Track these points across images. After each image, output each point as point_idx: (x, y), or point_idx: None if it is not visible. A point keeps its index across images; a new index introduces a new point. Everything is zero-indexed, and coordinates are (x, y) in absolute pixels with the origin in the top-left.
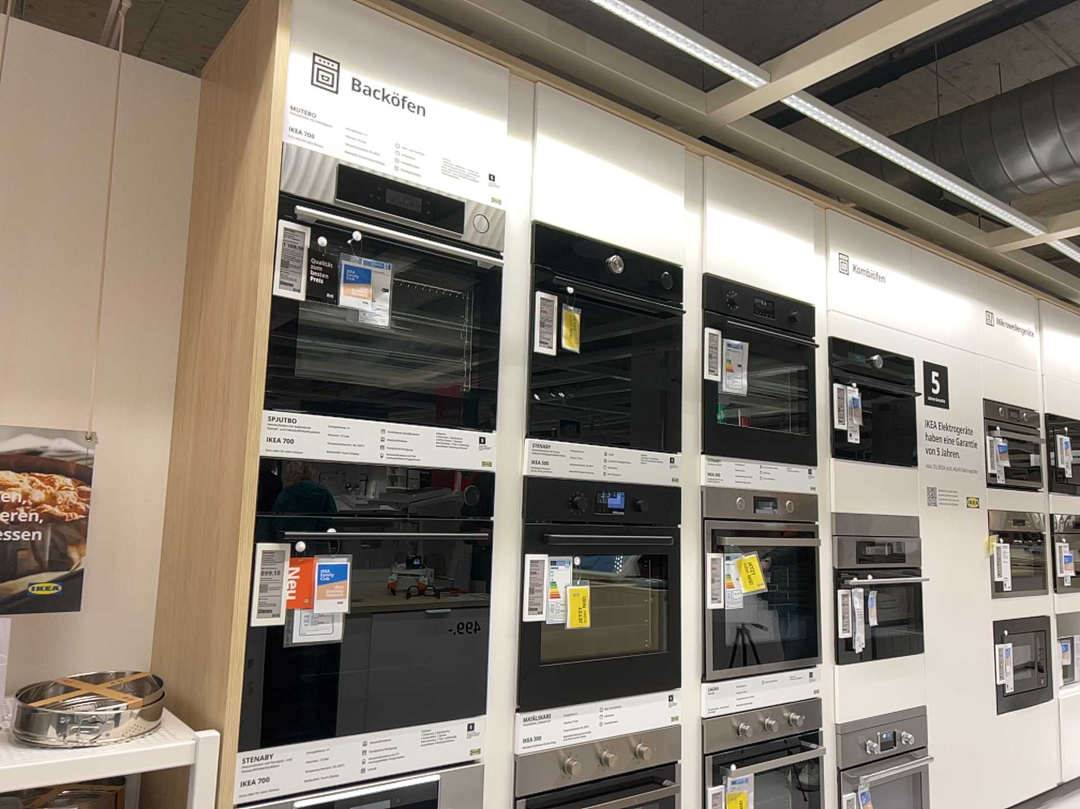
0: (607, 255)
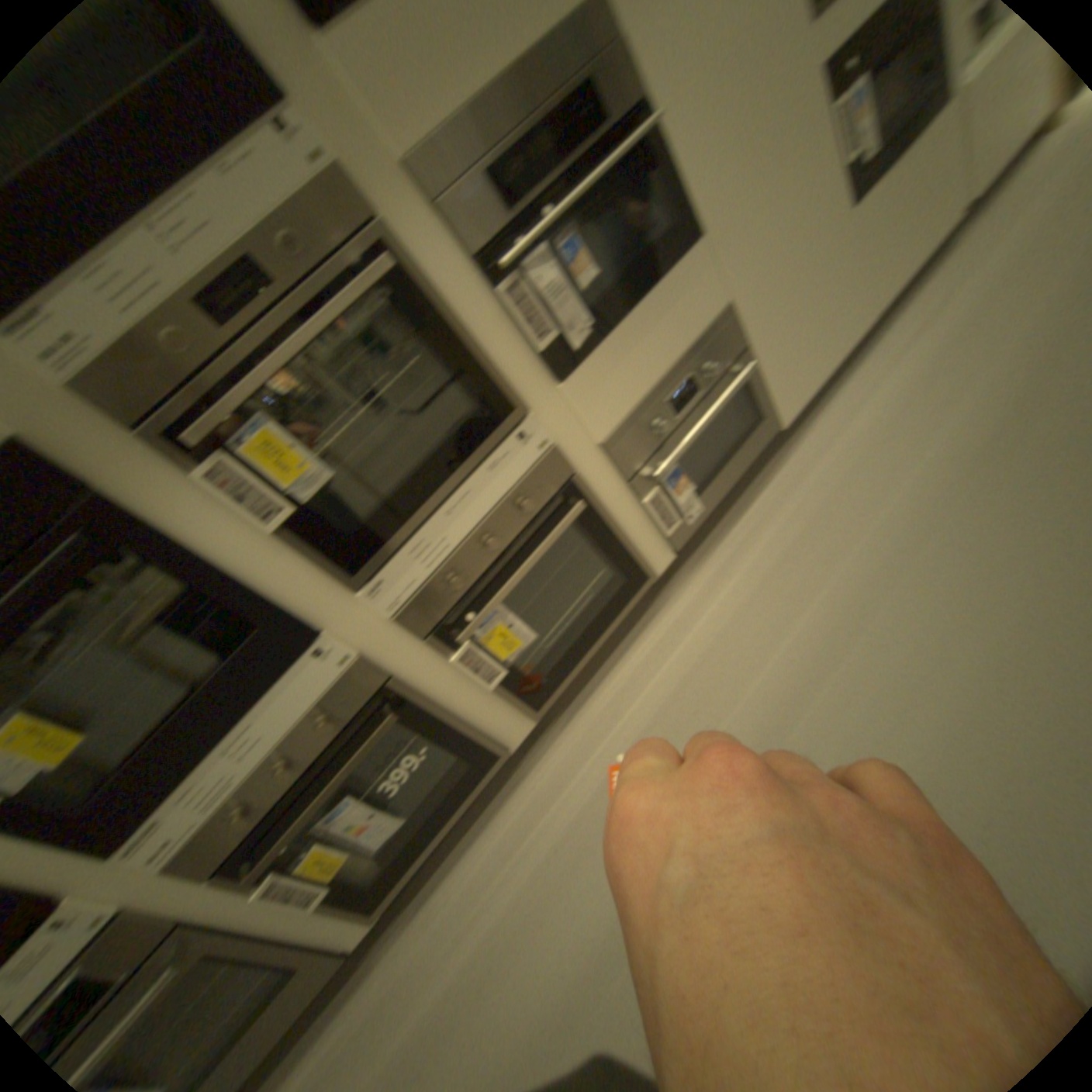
0: None
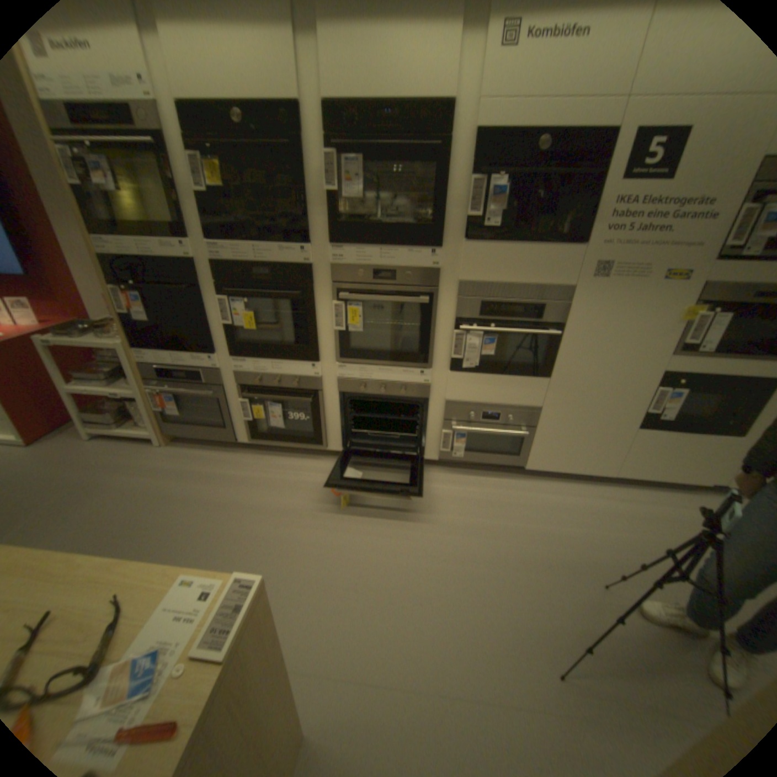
0: (236, 104)
